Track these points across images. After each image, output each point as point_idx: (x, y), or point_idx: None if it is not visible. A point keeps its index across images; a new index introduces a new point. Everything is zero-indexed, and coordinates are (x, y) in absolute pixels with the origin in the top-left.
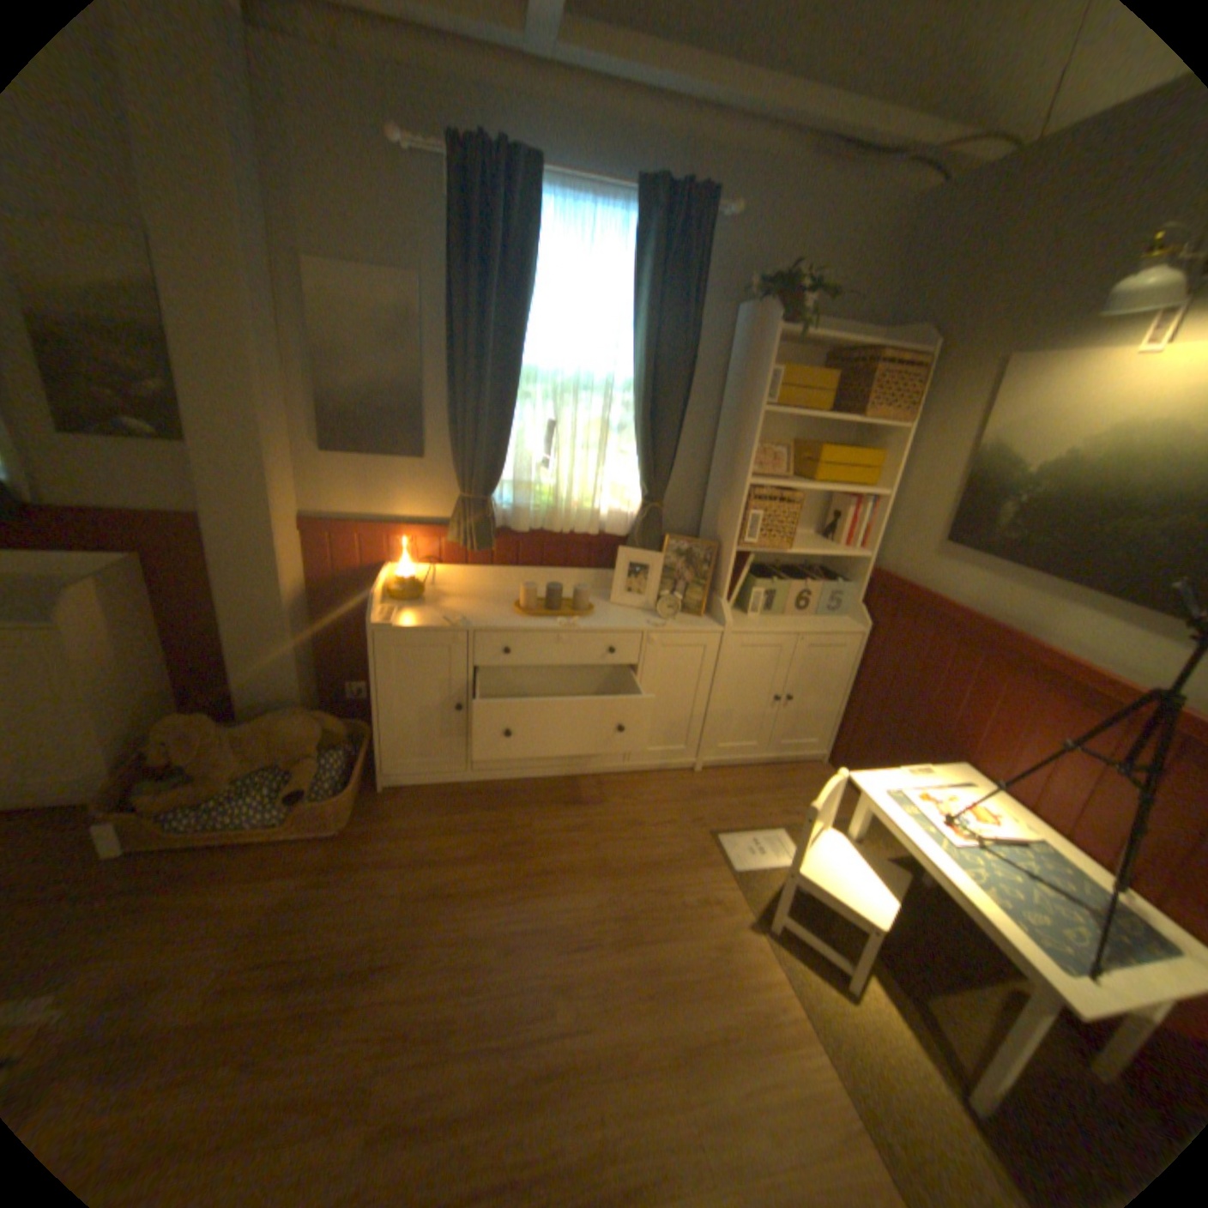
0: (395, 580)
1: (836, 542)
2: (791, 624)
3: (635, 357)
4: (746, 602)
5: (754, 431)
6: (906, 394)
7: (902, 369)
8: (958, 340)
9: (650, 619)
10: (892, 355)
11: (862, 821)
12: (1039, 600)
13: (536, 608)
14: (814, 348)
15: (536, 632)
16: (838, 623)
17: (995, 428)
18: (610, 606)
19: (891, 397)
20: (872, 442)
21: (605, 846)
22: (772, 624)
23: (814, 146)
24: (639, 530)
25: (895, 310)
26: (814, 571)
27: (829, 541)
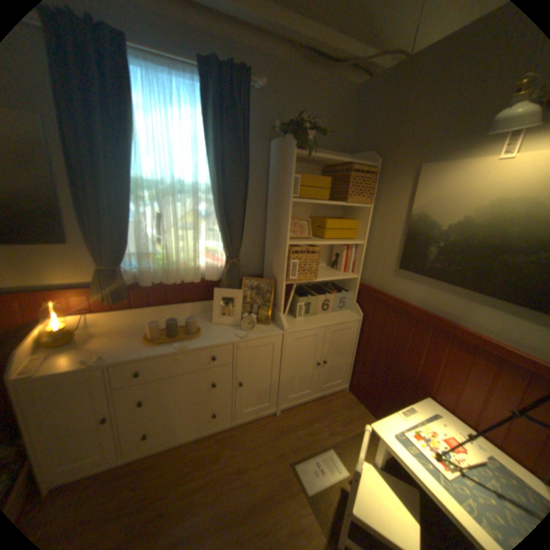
0: (45, 334)
1: (338, 270)
2: (321, 320)
3: (210, 171)
4: (295, 310)
5: (288, 213)
6: (366, 189)
7: (362, 175)
8: (390, 159)
9: (238, 331)
10: (356, 168)
11: (383, 457)
12: (458, 302)
13: (159, 337)
14: (315, 165)
15: (157, 358)
16: (345, 315)
17: (418, 205)
18: (212, 325)
19: (358, 190)
20: (350, 215)
21: (221, 499)
22: (311, 322)
23: (302, 54)
24: (226, 276)
25: (353, 145)
26: (328, 286)
27: (335, 269)
